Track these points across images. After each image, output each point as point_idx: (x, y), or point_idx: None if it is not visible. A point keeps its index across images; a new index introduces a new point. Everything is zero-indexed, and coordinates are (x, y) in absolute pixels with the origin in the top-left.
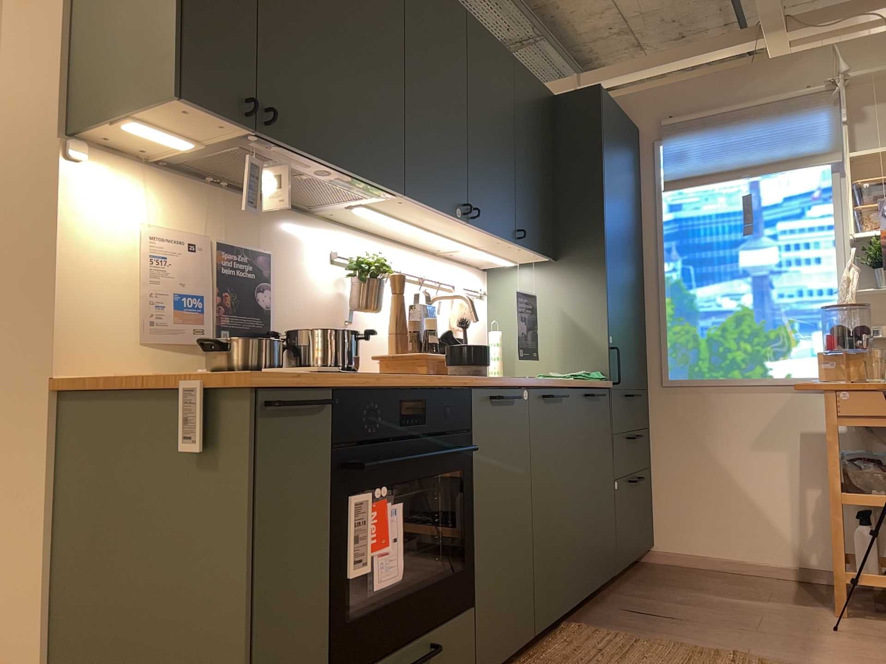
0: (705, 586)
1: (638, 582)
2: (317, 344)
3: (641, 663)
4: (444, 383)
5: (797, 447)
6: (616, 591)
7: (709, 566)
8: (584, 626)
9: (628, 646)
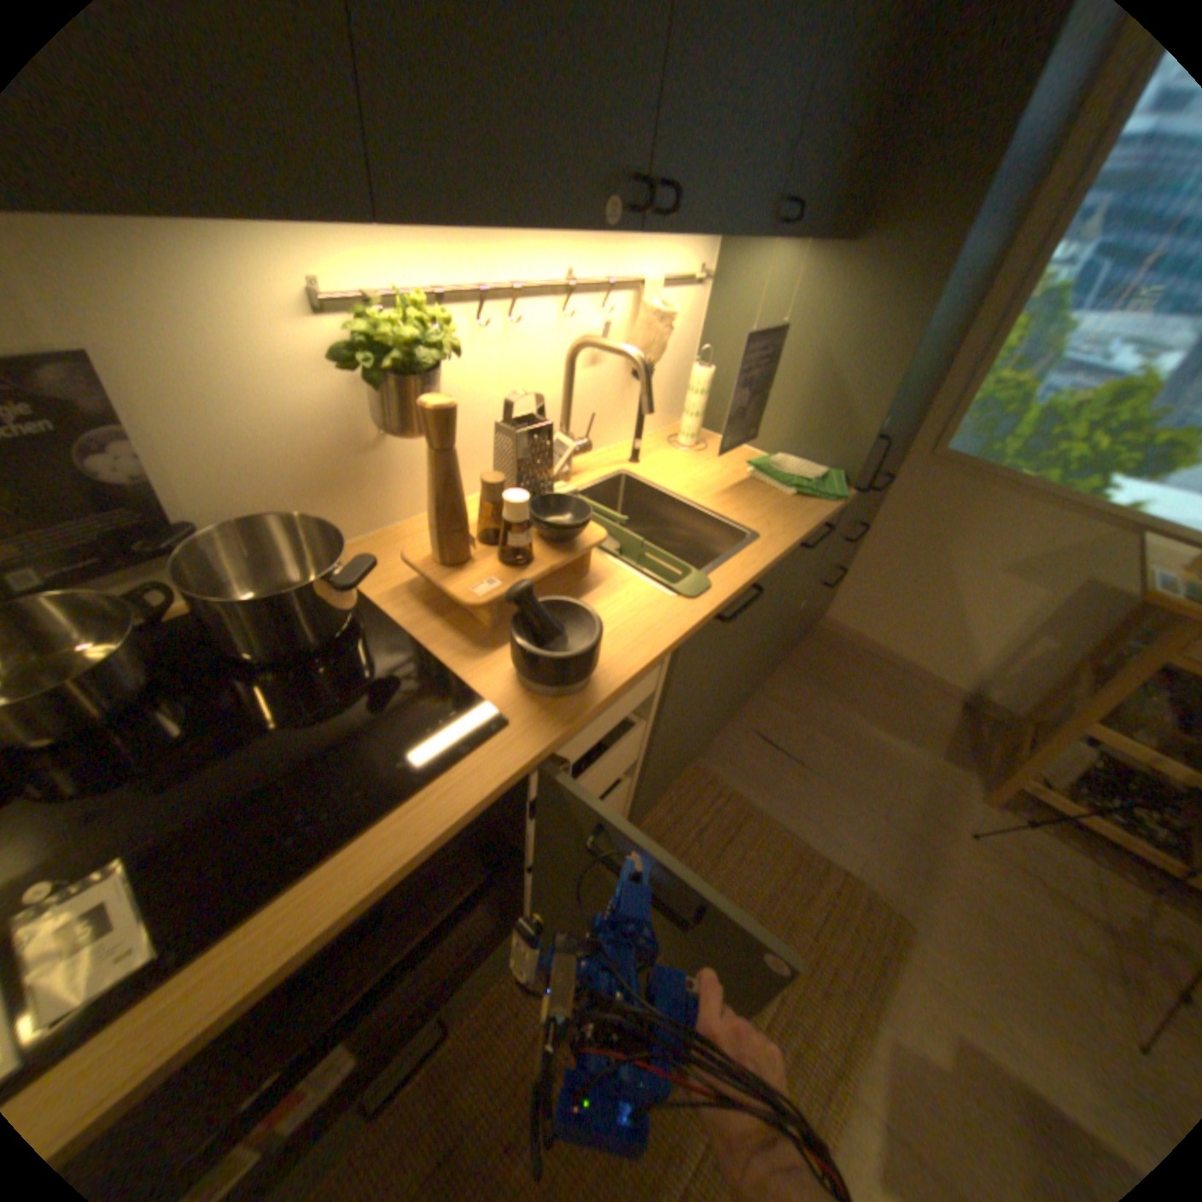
0: (859, 696)
1: (788, 671)
2: (228, 615)
3: (735, 877)
4: (445, 815)
5: (1068, 594)
6: (758, 689)
7: (875, 654)
8: (699, 774)
9: (732, 830)
